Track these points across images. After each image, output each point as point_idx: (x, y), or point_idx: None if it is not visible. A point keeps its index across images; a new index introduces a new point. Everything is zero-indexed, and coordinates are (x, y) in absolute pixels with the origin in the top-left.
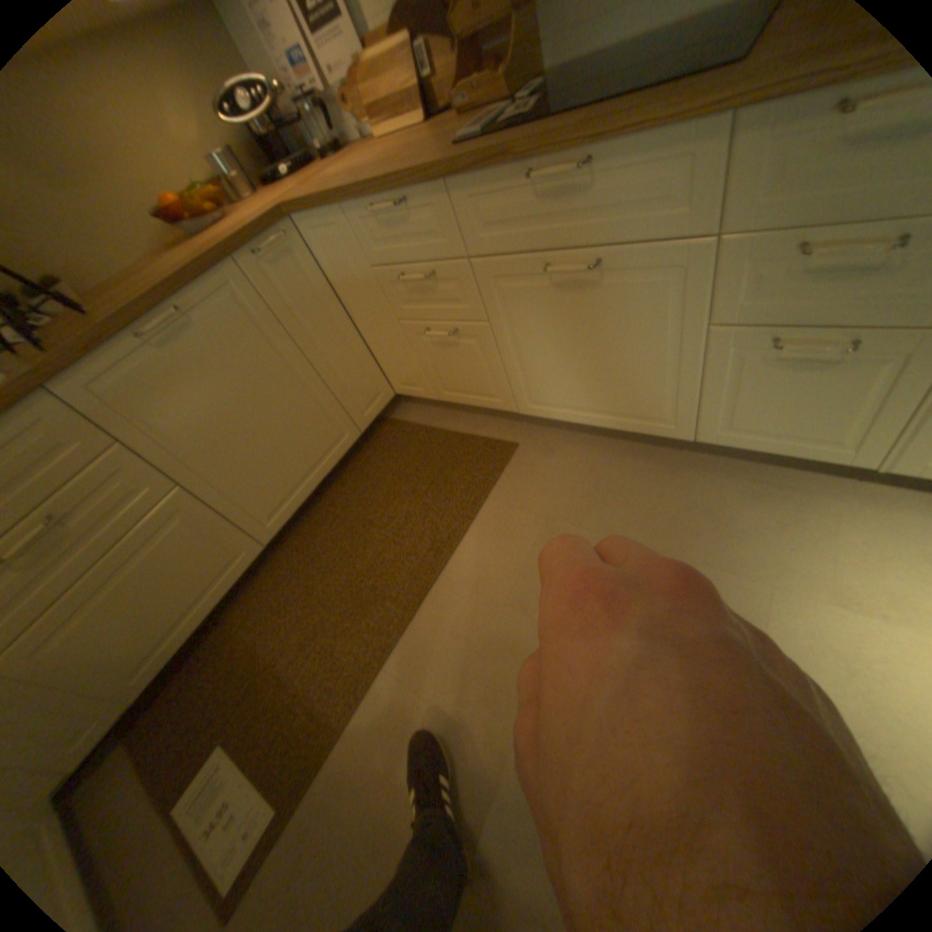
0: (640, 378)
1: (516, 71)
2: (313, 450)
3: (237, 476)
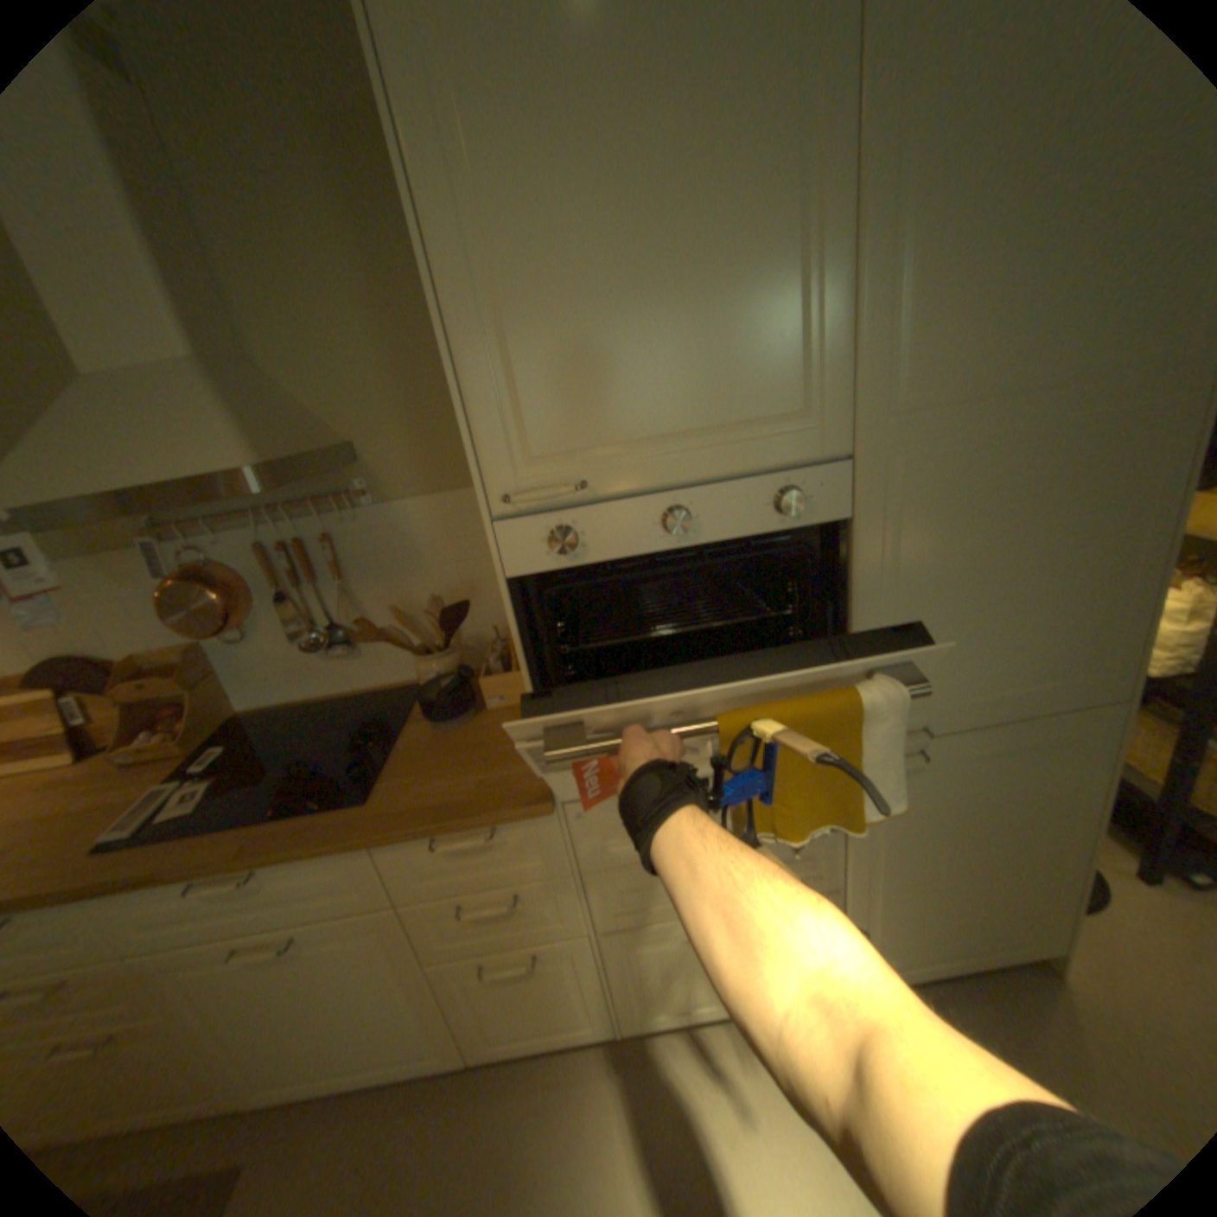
0: (378, 1028)
1: (194, 734)
2: None
3: None
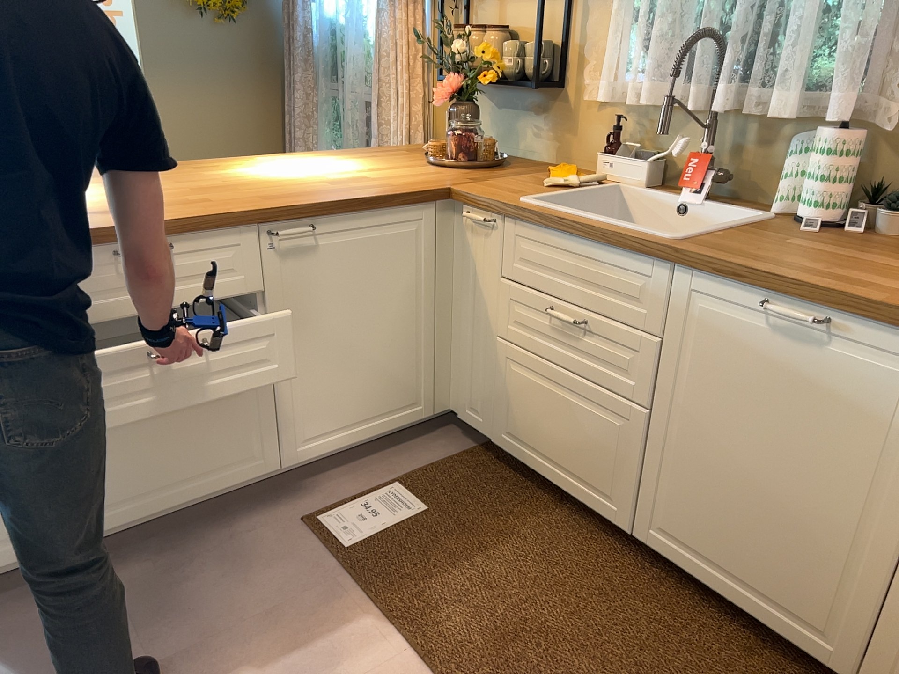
0: None
1: None
2: (772, 582)
3: (687, 474)
